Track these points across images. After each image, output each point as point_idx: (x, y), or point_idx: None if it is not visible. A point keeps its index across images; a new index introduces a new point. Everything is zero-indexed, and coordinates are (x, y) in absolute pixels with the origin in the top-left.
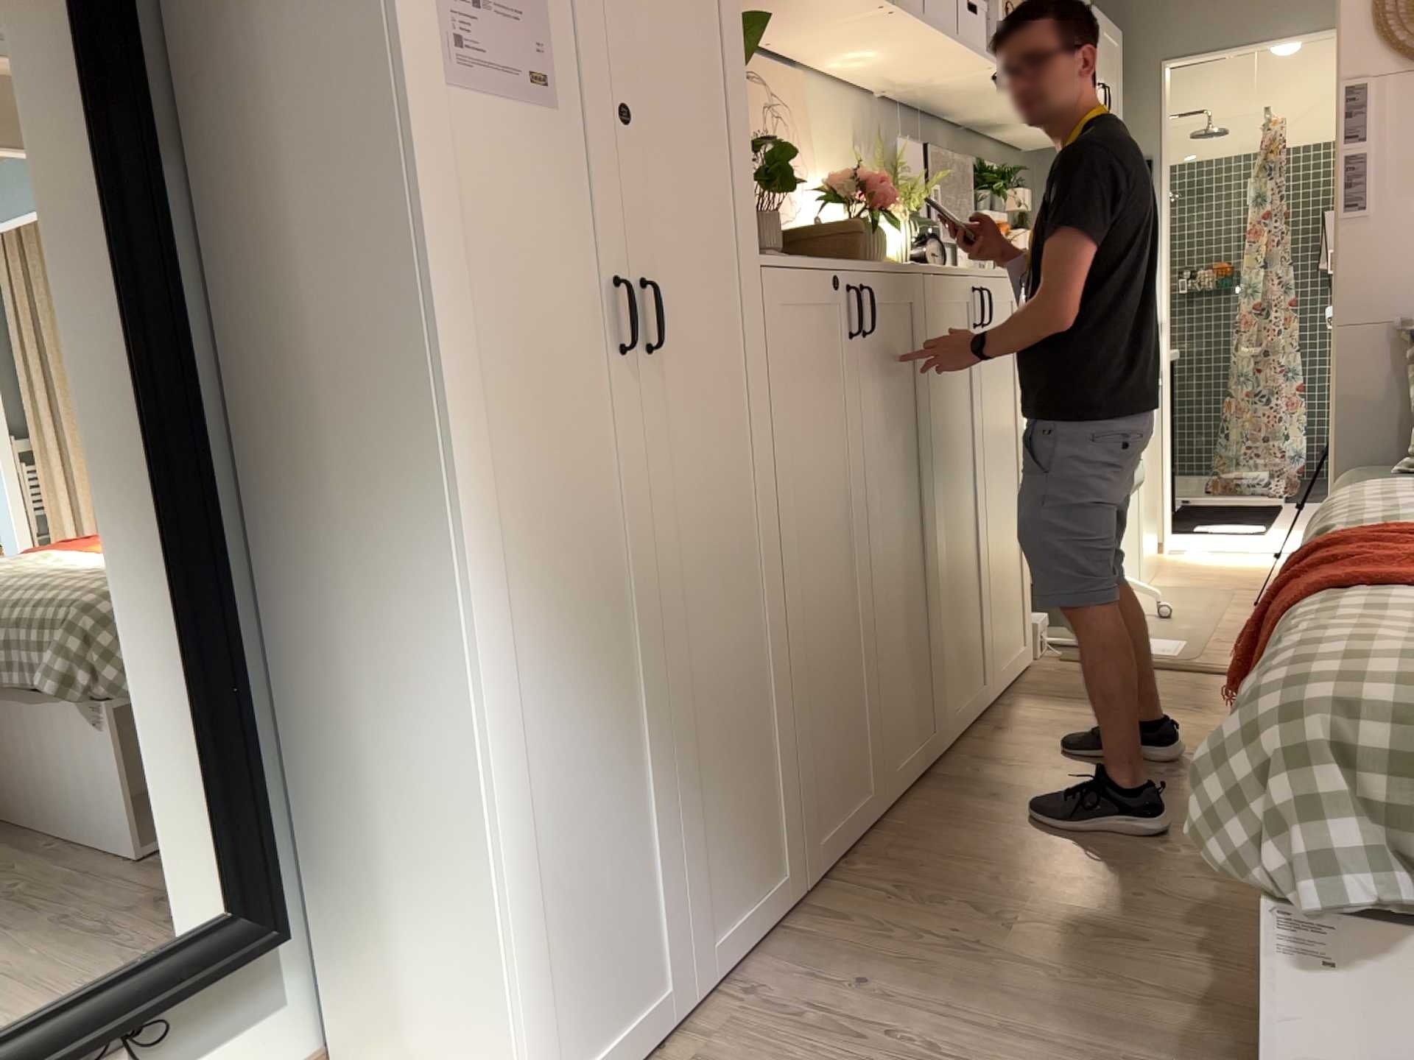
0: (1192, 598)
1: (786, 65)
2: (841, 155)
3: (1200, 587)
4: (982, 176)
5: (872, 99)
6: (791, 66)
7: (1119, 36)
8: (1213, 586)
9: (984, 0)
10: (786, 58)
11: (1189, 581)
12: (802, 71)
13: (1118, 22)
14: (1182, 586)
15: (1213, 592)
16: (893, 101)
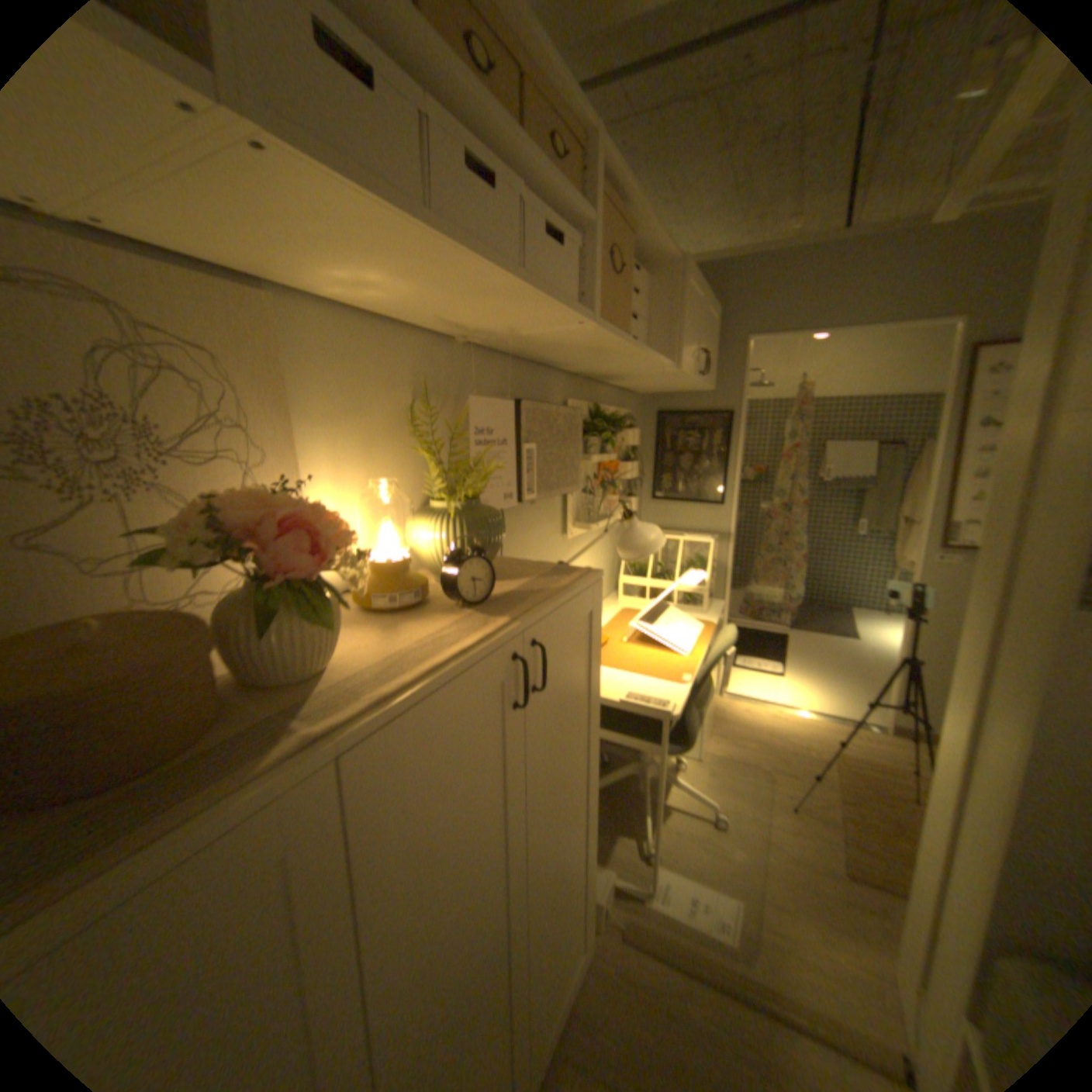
0: (740, 786)
1: (218, 267)
2: (384, 410)
3: (745, 763)
4: (595, 419)
5: (451, 339)
6: (243, 273)
7: (719, 306)
8: (755, 763)
9: (579, 224)
10: (195, 254)
11: (735, 750)
12: (281, 287)
13: (719, 296)
14: (730, 757)
15: (755, 777)
16: (487, 345)
